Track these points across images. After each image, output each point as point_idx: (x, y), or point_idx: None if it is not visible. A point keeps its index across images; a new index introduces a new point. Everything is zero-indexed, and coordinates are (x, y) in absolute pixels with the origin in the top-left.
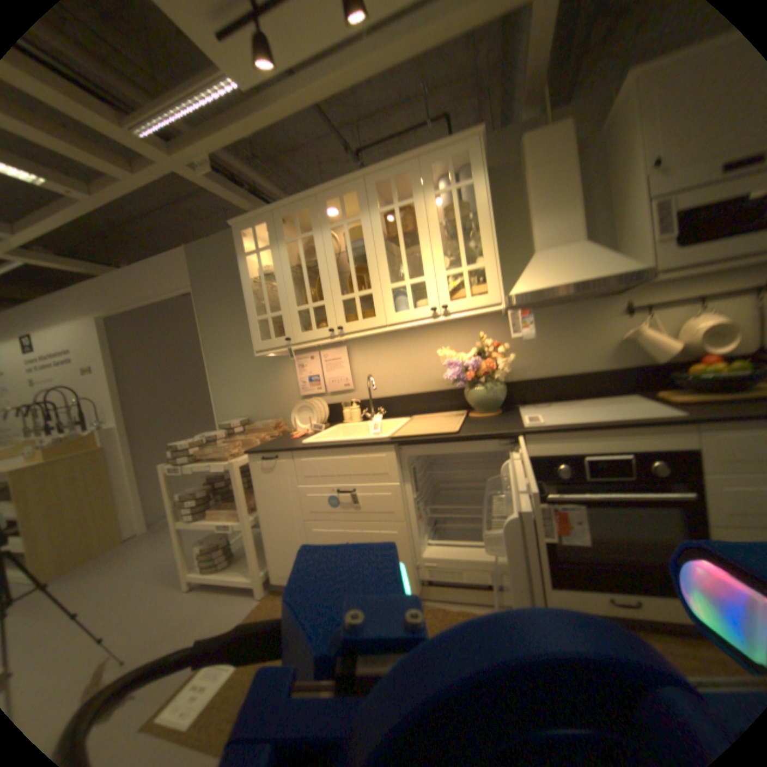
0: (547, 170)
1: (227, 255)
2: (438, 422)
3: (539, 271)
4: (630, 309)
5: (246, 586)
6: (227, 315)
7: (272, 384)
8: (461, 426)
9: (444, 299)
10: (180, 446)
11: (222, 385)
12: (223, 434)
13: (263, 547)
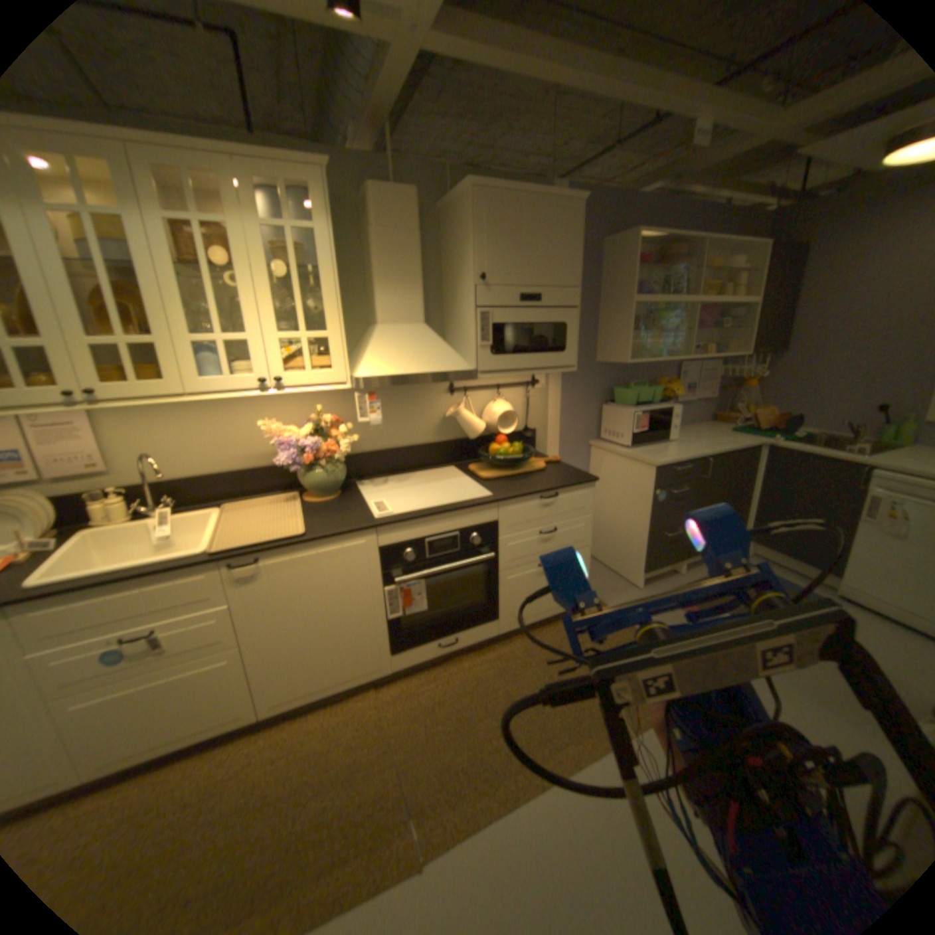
0: (393, 236)
1: None
2: (270, 515)
3: (387, 352)
4: (453, 391)
5: None
6: None
7: None
8: (305, 521)
9: (279, 368)
10: None
11: None
12: None
13: None
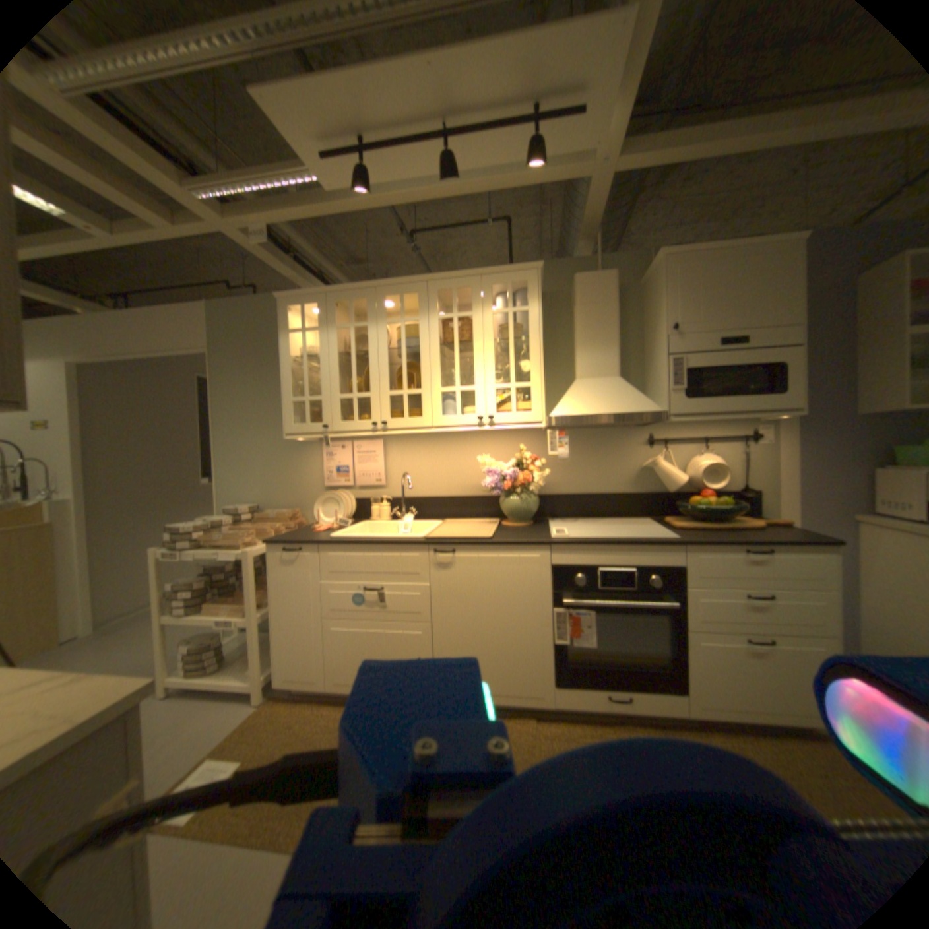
0: (592, 308)
1: (258, 321)
2: (471, 527)
3: (577, 398)
4: (650, 441)
5: (244, 690)
6: (247, 386)
7: (292, 469)
8: (493, 532)
9: (491, 409)
10: (183, 529)
11: (229, 464)
12: (230, 520)
13: (271, 647)
